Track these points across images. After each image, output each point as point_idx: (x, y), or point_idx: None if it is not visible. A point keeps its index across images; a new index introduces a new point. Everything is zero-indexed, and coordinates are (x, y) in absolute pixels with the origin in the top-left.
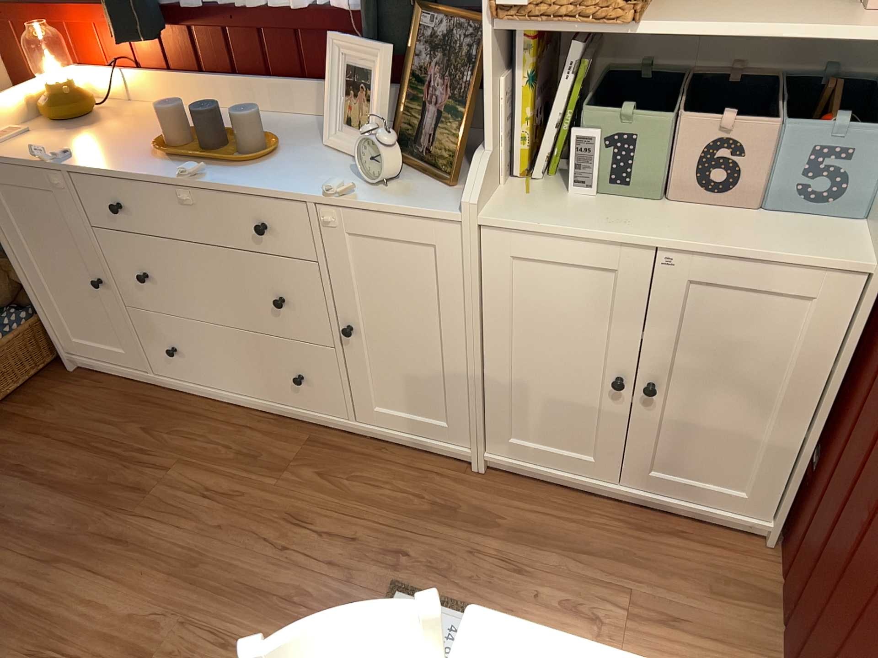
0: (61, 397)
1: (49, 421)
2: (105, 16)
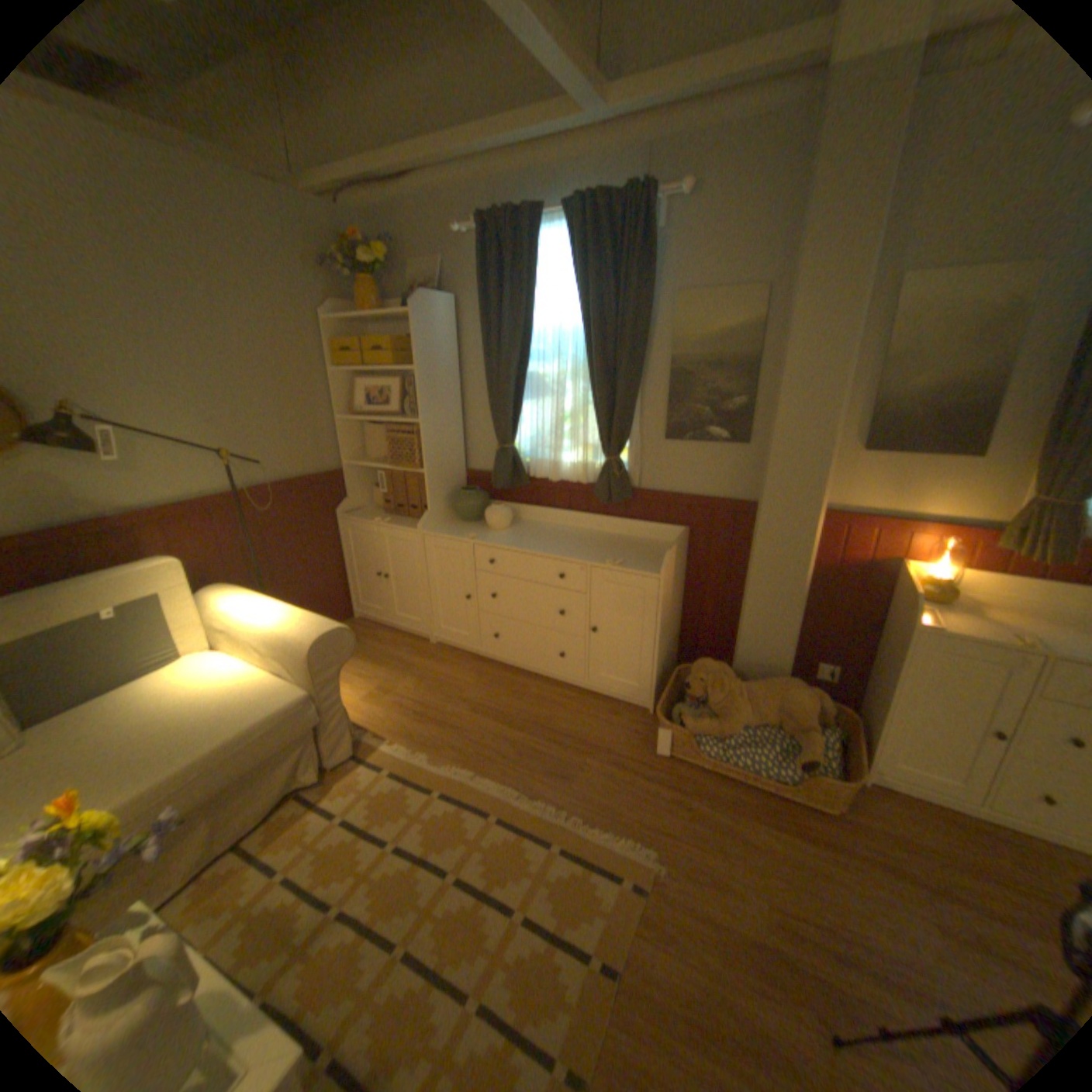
0: (887, 815)
1: (908, 842)
2: (970, 535)
